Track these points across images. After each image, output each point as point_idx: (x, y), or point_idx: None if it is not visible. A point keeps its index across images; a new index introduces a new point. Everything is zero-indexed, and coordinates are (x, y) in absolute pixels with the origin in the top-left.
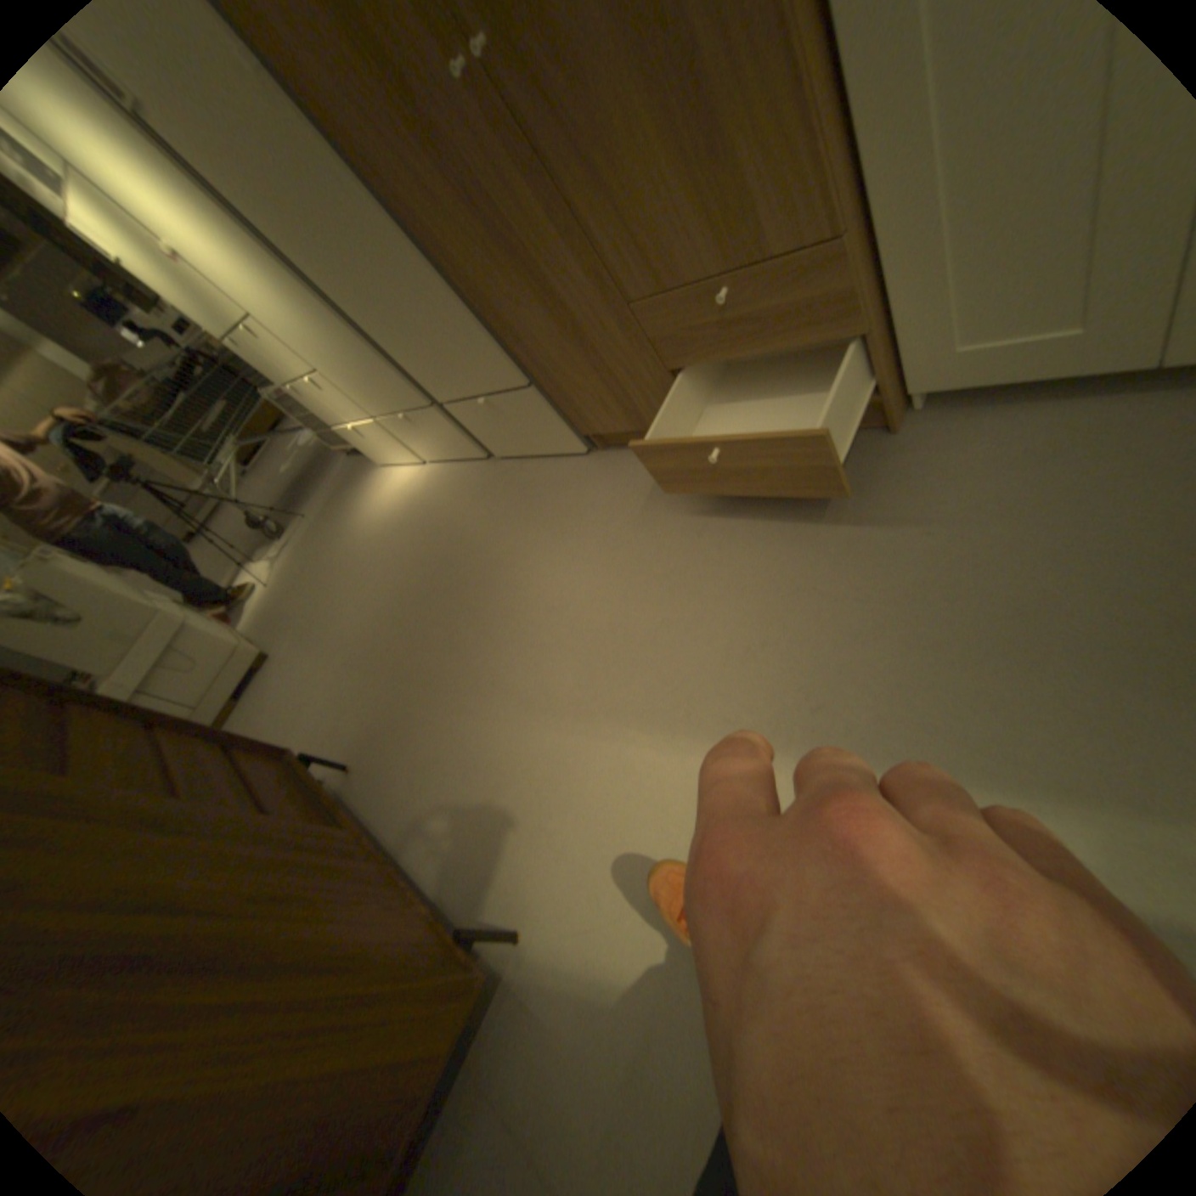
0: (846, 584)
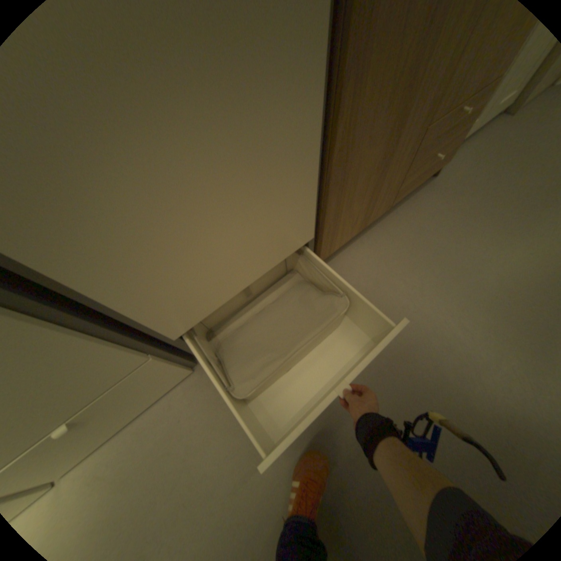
0: (508, 214)
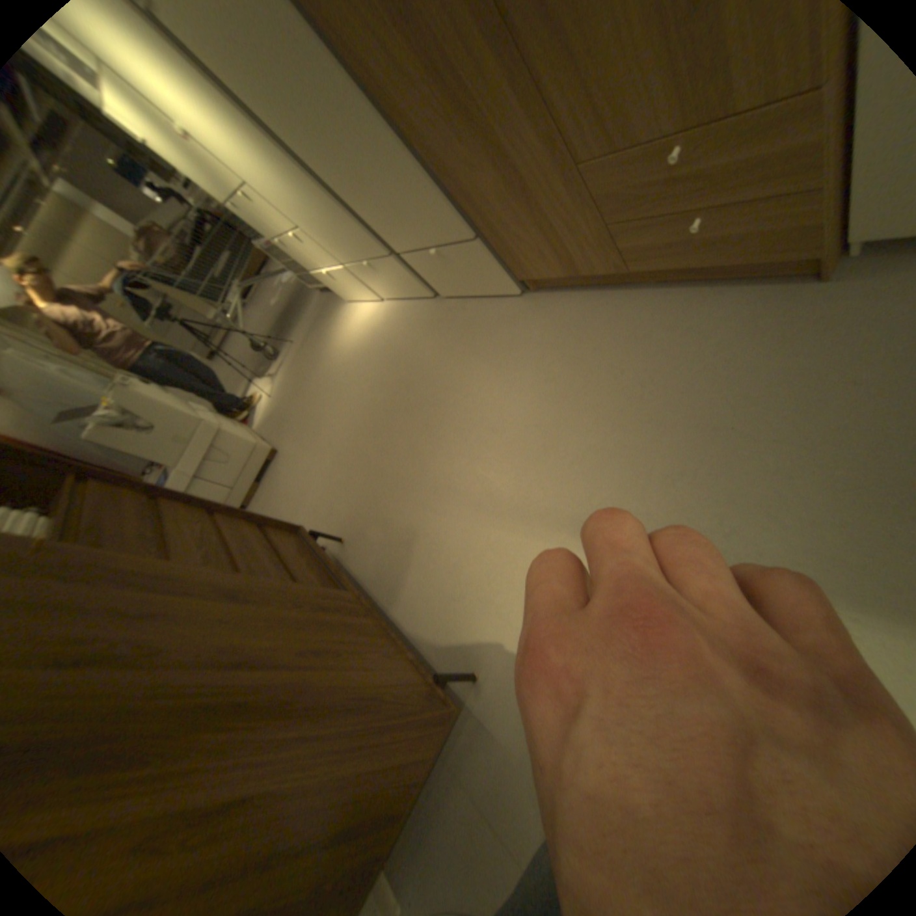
0: (765, 426)
